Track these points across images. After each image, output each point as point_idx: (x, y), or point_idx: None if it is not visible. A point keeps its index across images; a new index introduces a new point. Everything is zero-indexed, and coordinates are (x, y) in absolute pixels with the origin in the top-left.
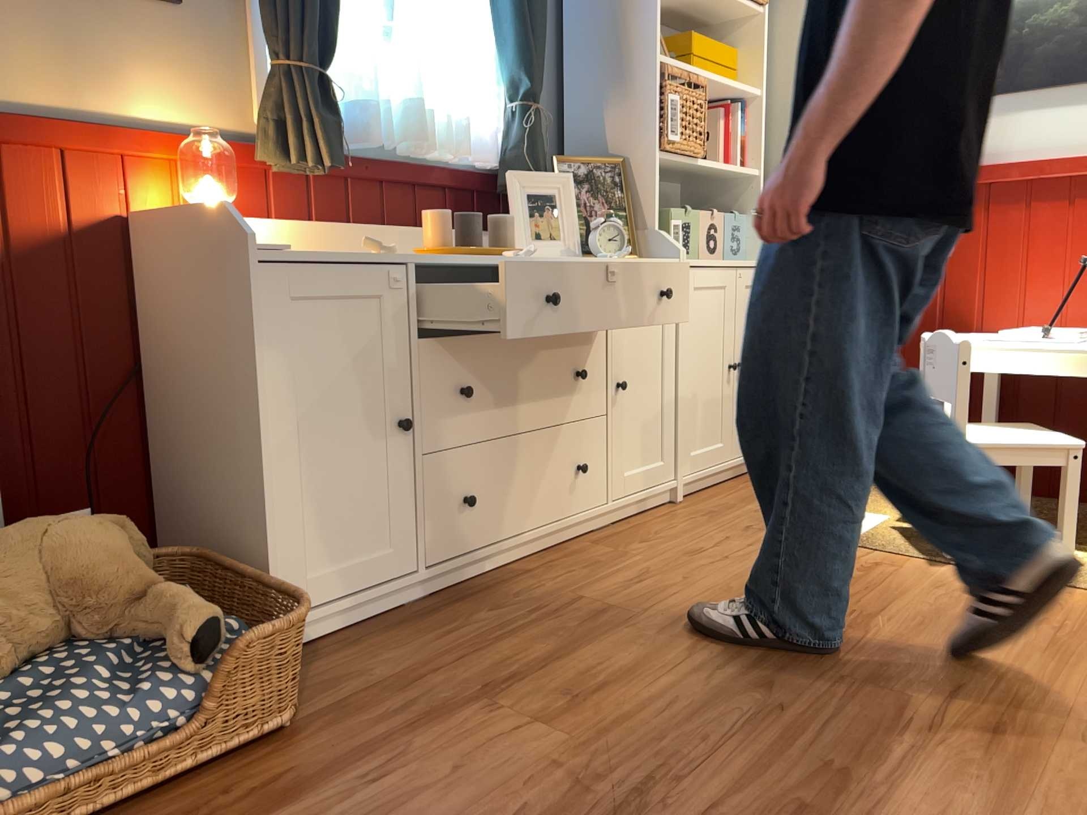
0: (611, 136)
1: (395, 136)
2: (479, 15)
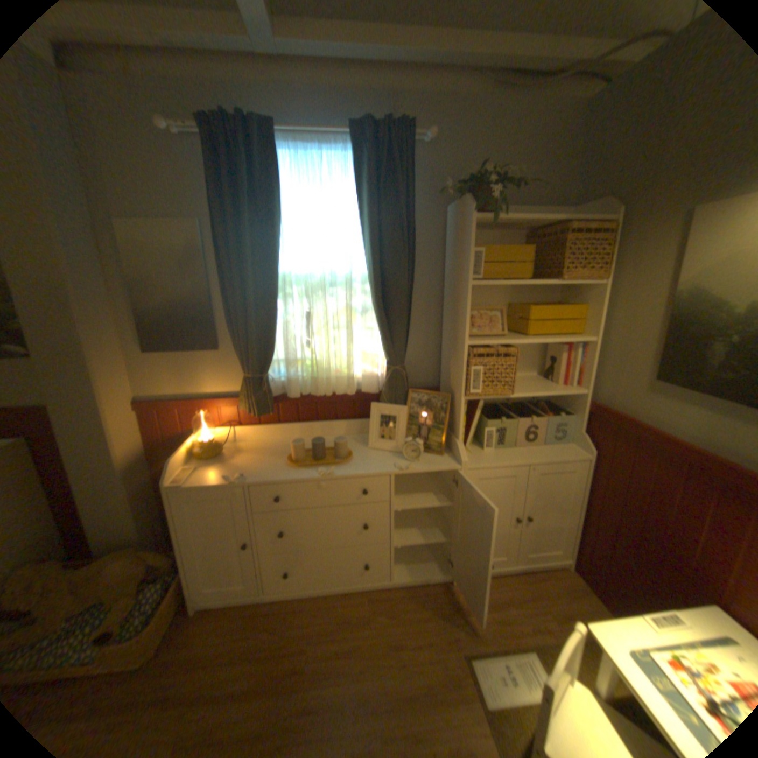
0: (451, 377)
1: (314, 388)
2: (371, 320)
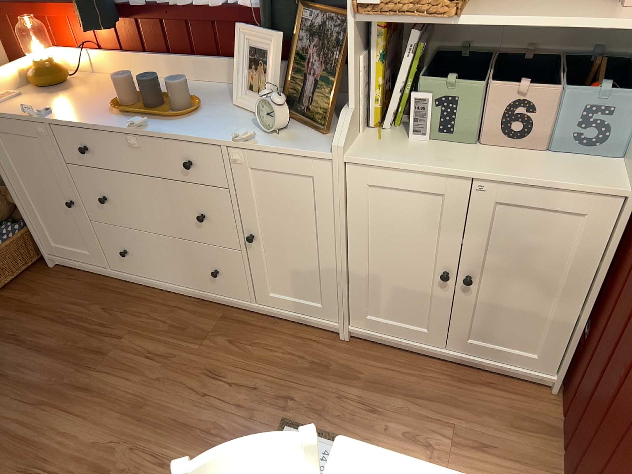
0: None
1: None
2: None
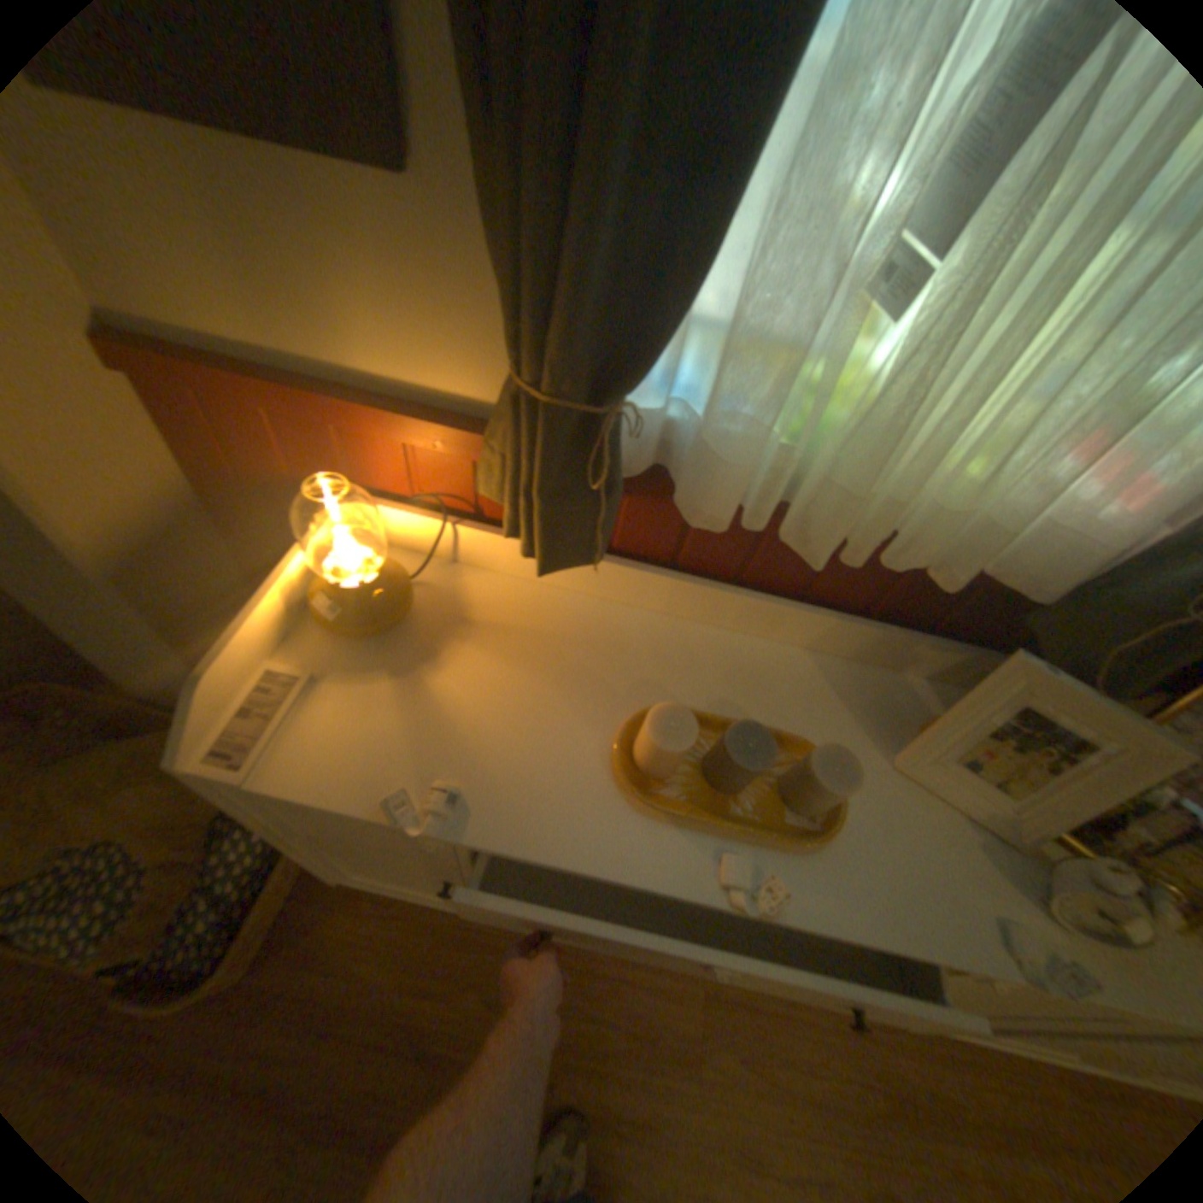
0: None
1: (801, 502)
2: None
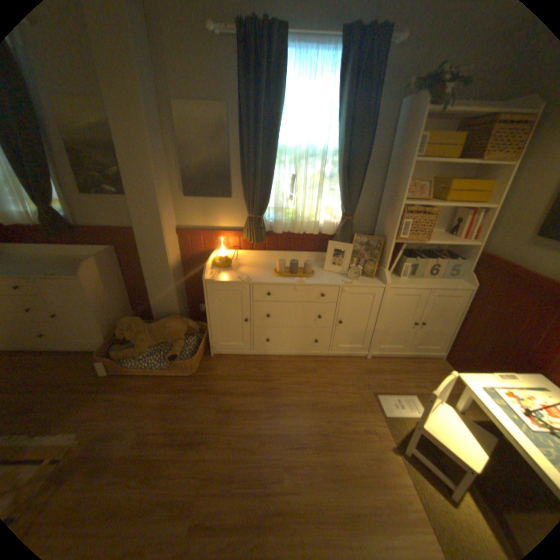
0: (385, 227)
1: (291, 228)
2: (335, 183)
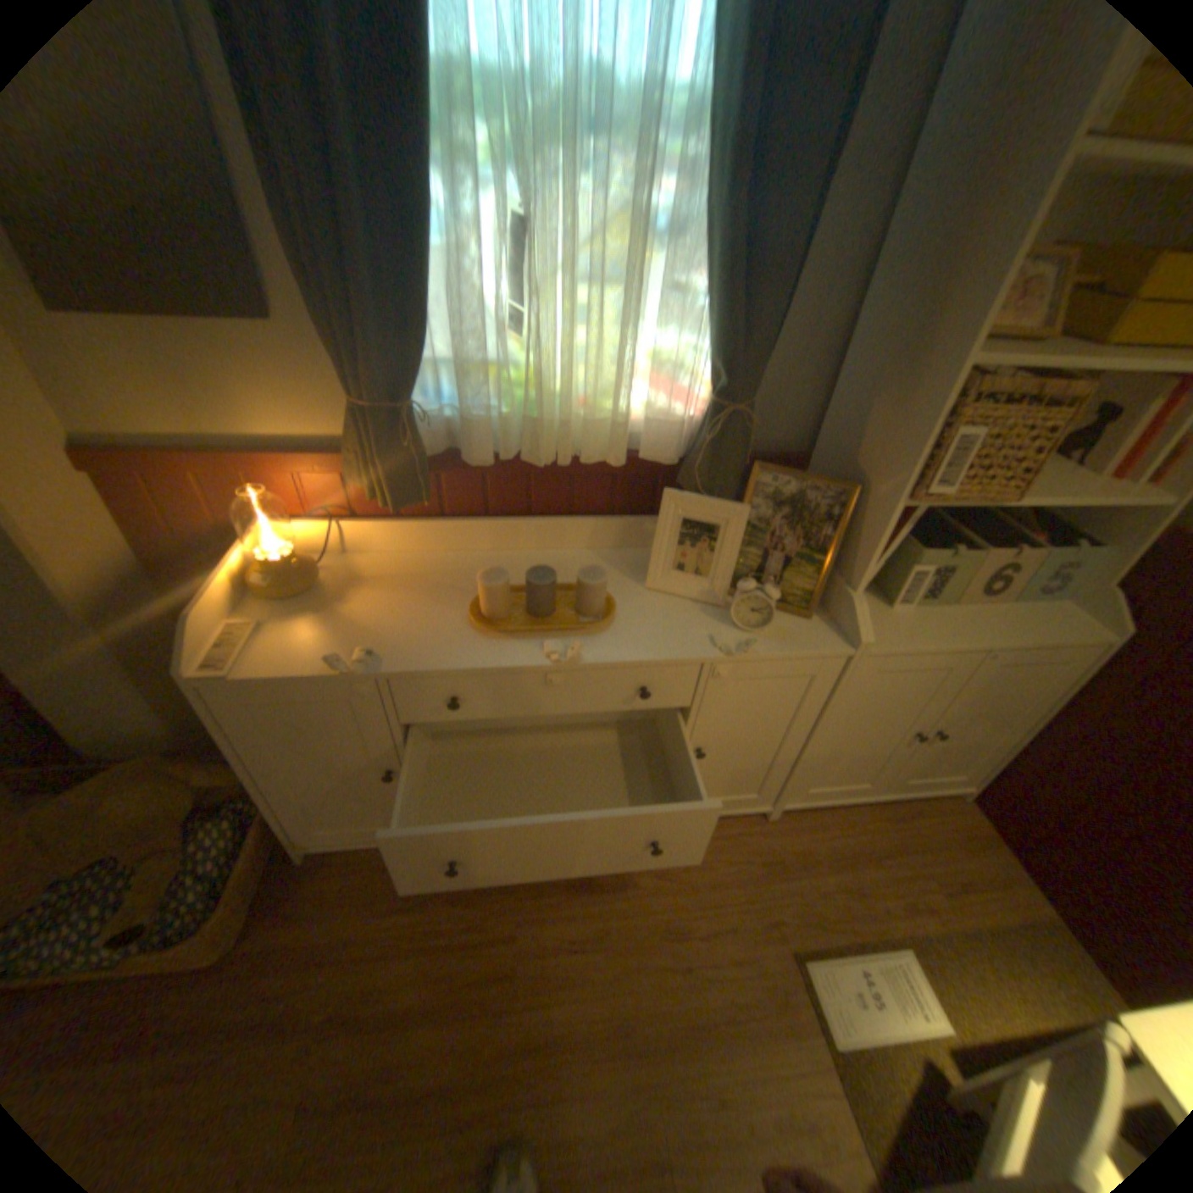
0: (867, 441)
1: (527, 443)
2: (693, 260)
